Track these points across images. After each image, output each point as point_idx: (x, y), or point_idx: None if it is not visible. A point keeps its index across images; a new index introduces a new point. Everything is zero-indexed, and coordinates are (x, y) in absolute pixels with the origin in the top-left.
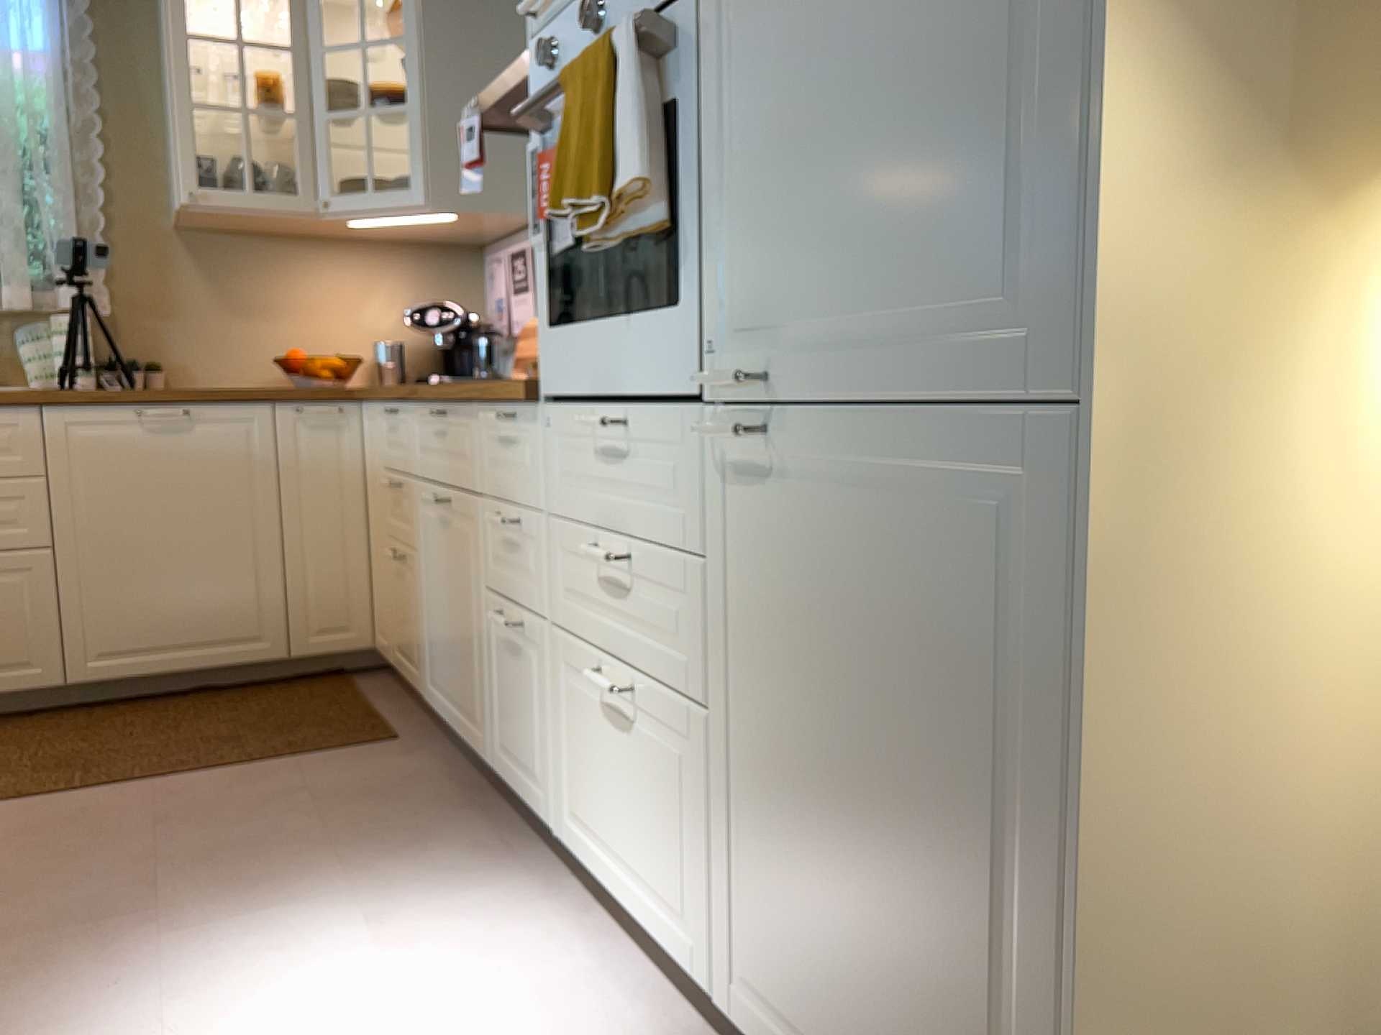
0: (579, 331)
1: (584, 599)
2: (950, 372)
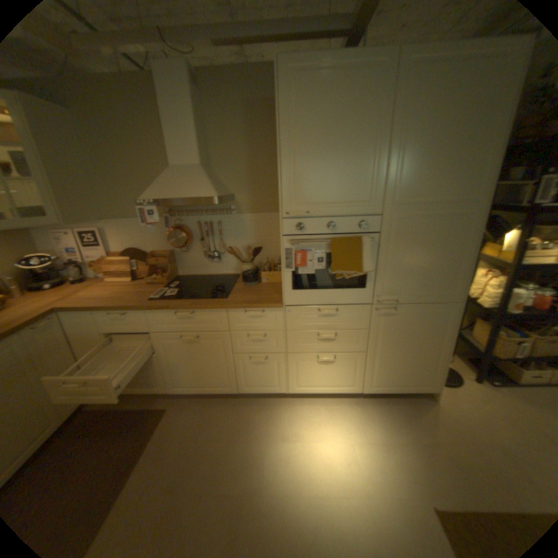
0: (311, 291)
1: (307, 344)
2: (438, 299)
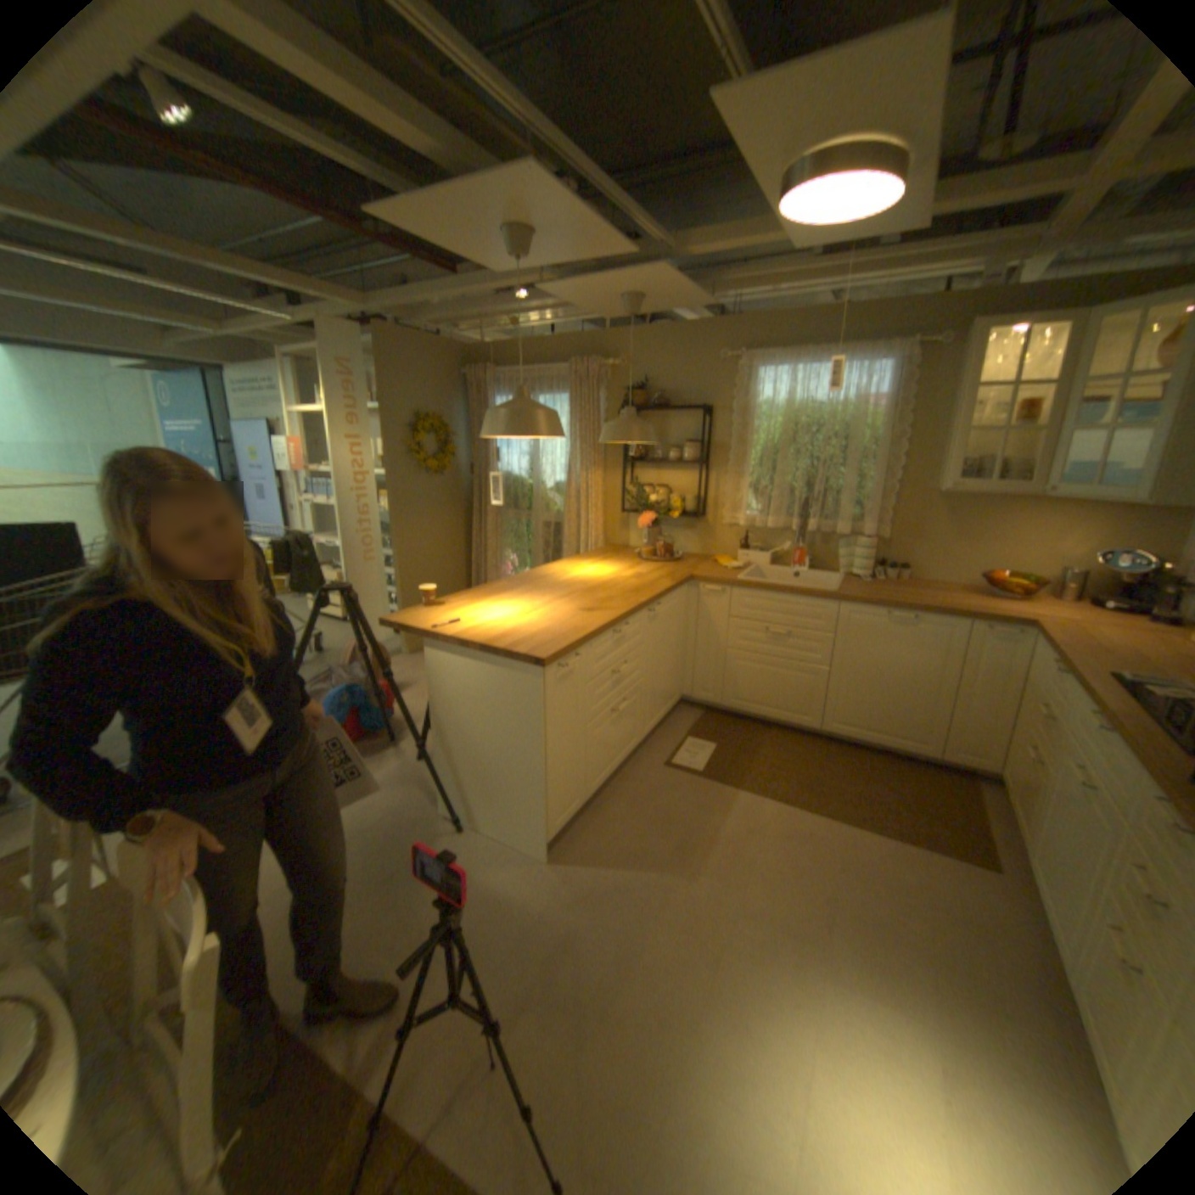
0: None
1: None
2: None
